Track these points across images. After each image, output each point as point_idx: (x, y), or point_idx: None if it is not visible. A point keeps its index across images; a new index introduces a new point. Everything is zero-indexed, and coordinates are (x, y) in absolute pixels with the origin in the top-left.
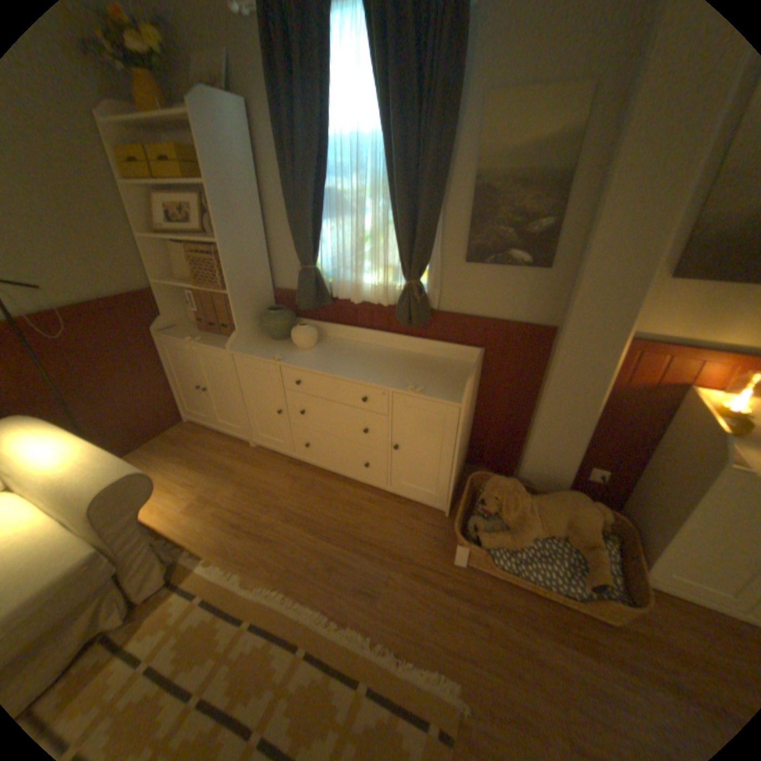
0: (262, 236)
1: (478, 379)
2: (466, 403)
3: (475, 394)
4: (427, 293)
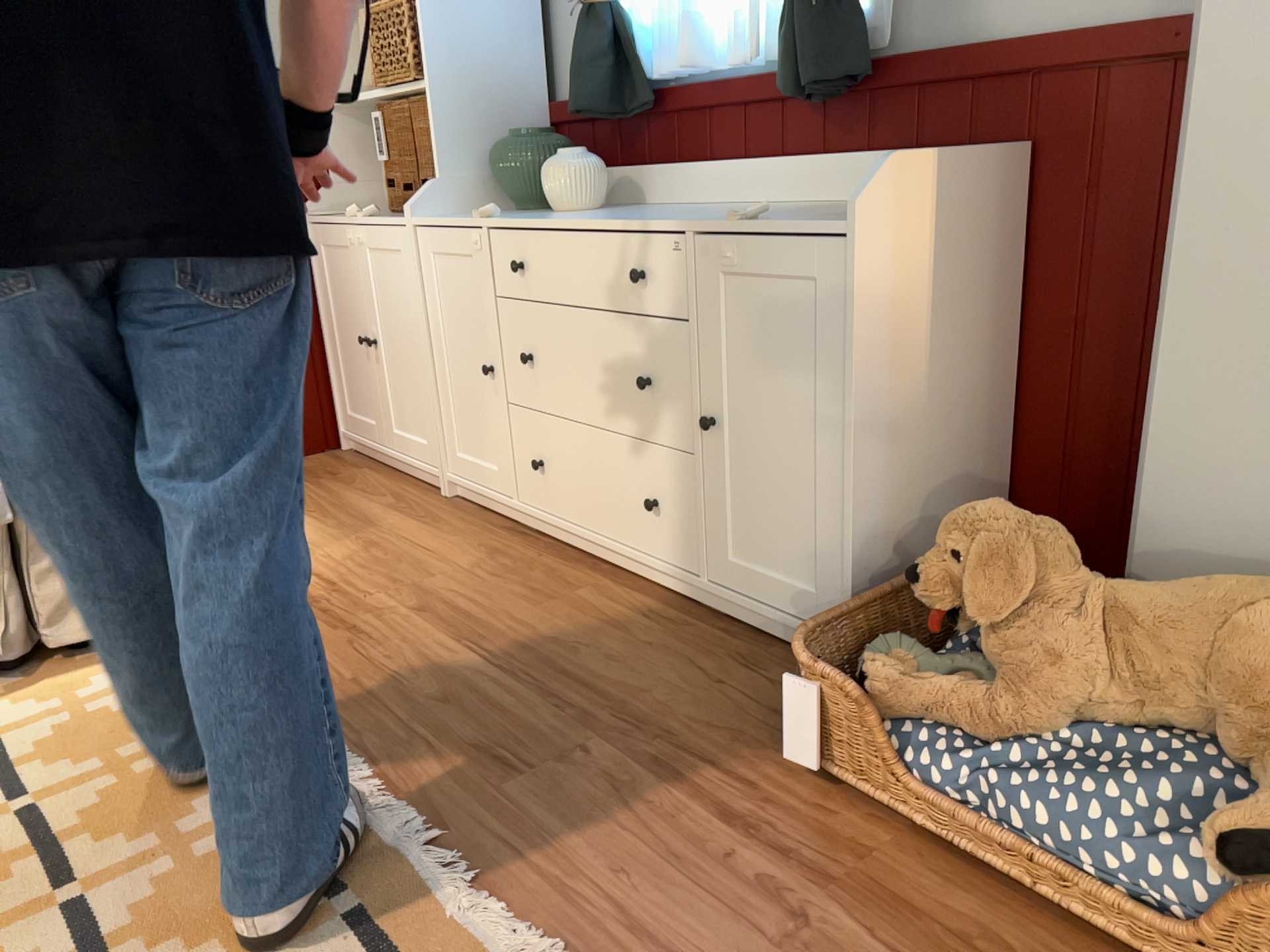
0: None
1: (1003, 246)
2: (877, 232)
3: (999, 304)
4: (865, 8)
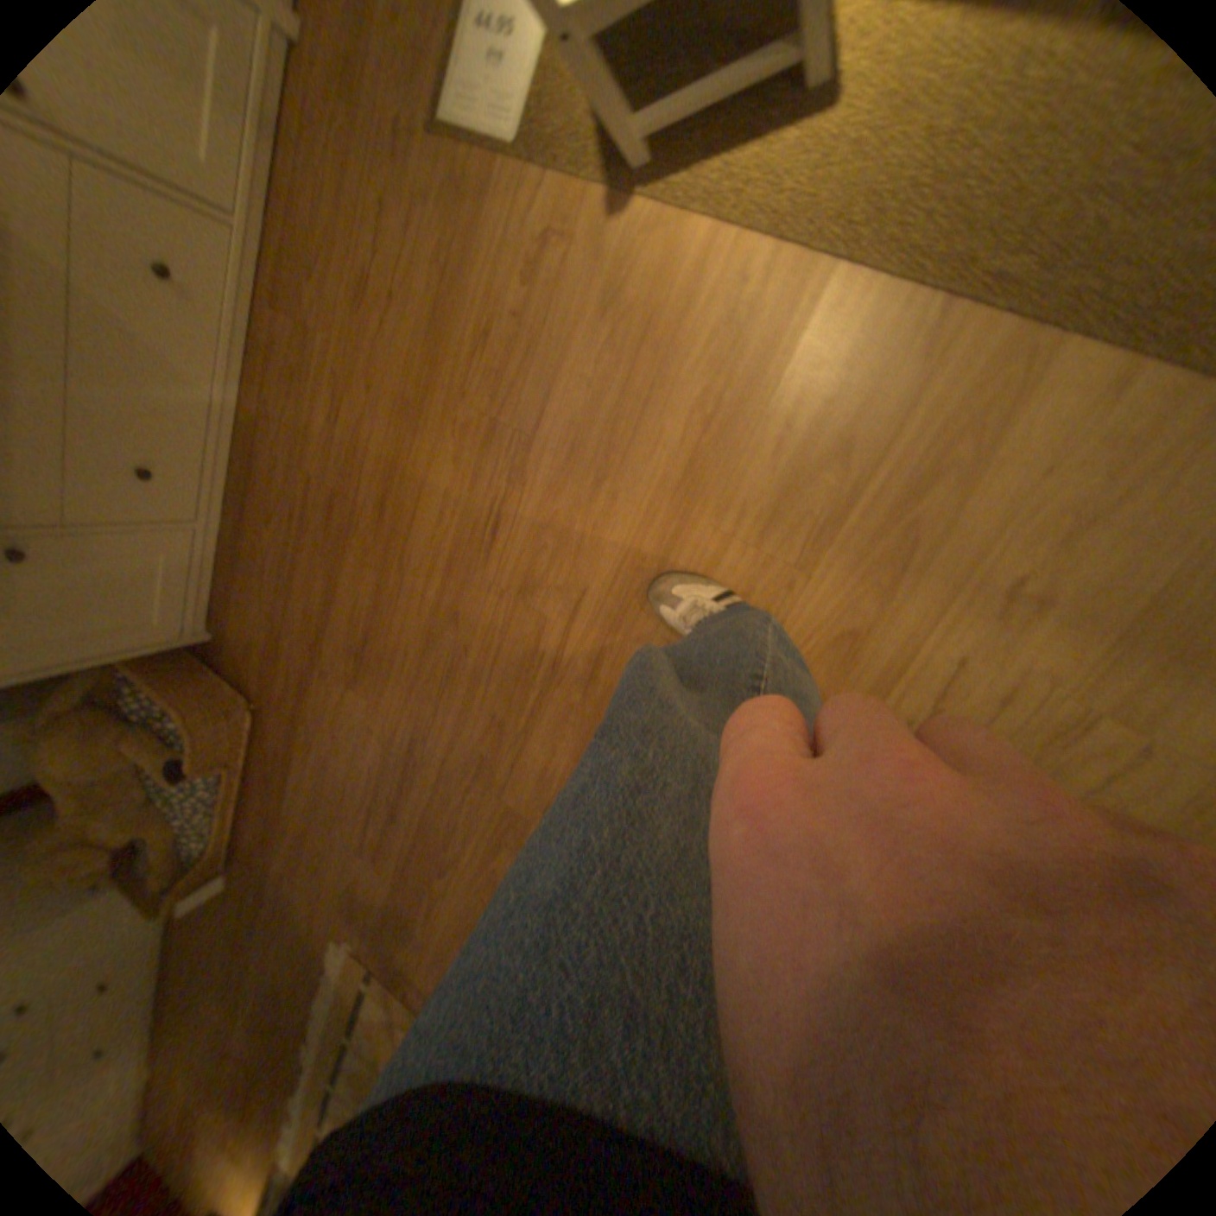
0: None
1: None
2: None
3: None
4: None
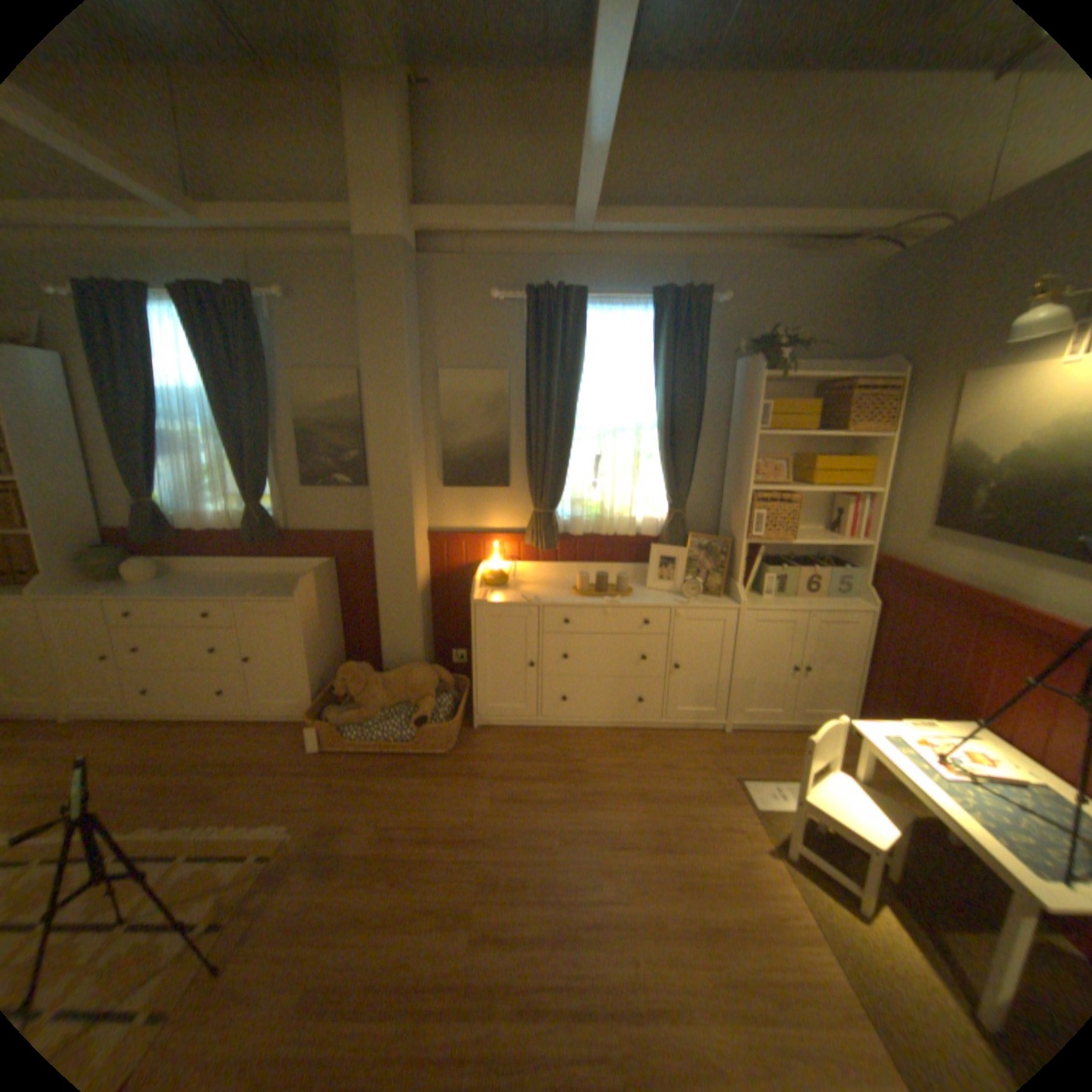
0: (82, 474)
1: (332, 586)
2: (302, 598)
3: (334, 602)
4: (272, 515)
